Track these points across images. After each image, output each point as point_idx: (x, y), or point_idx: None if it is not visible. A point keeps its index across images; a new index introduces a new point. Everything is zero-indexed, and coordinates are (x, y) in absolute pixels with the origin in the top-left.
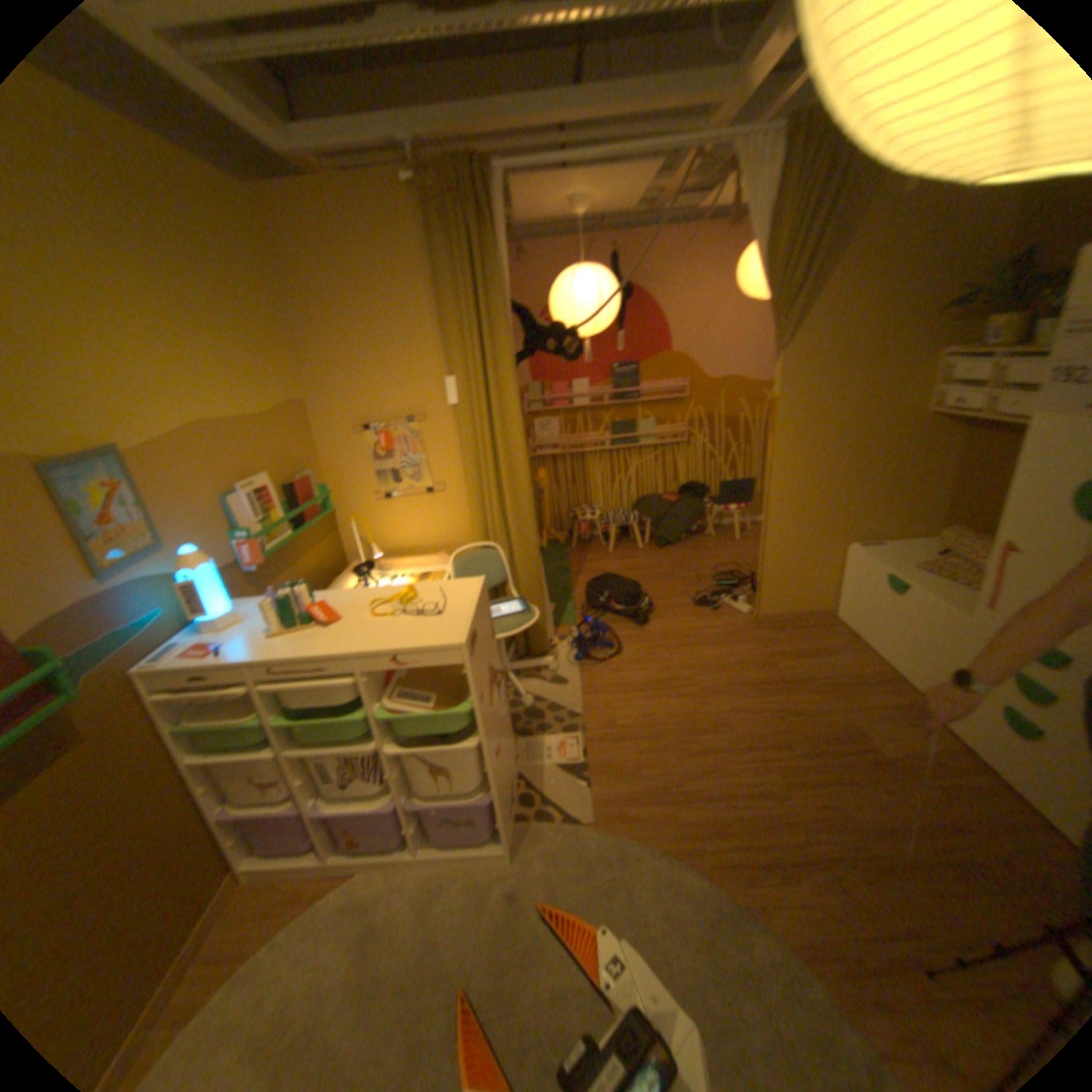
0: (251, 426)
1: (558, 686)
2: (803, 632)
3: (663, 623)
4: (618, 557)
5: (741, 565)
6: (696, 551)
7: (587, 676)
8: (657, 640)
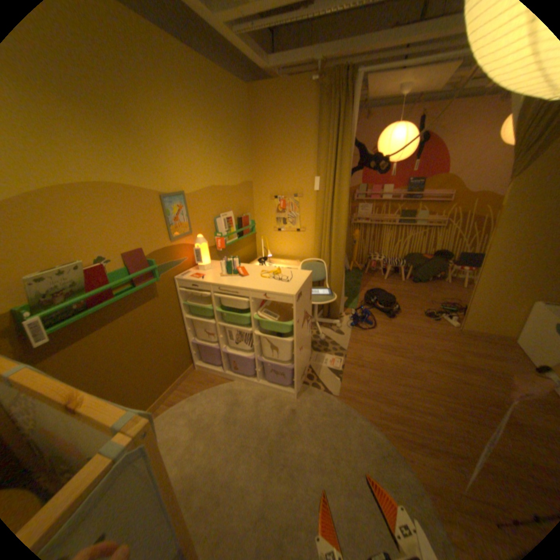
0: (229, 191)
1: (338, 335)
2: (489, 345)
3: (403, 320)
4: (388, 282)
5: (462, 301)
6: (435, 288)
7: (354, 334)
8: (397, 327)
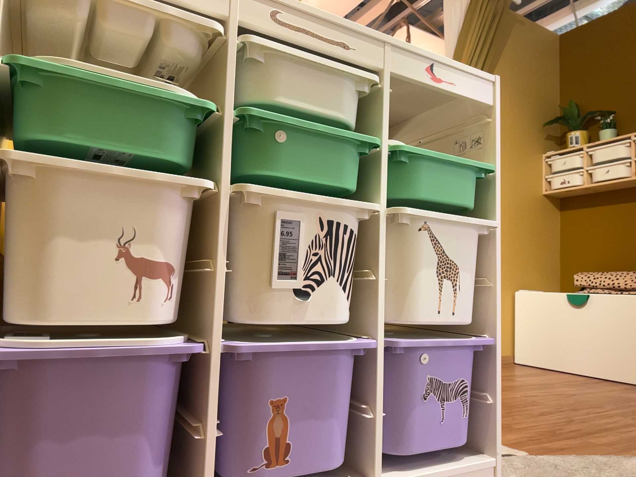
0: None
1: None
2: None
3: None
4: None
5: None
6: None
7: None
8: None
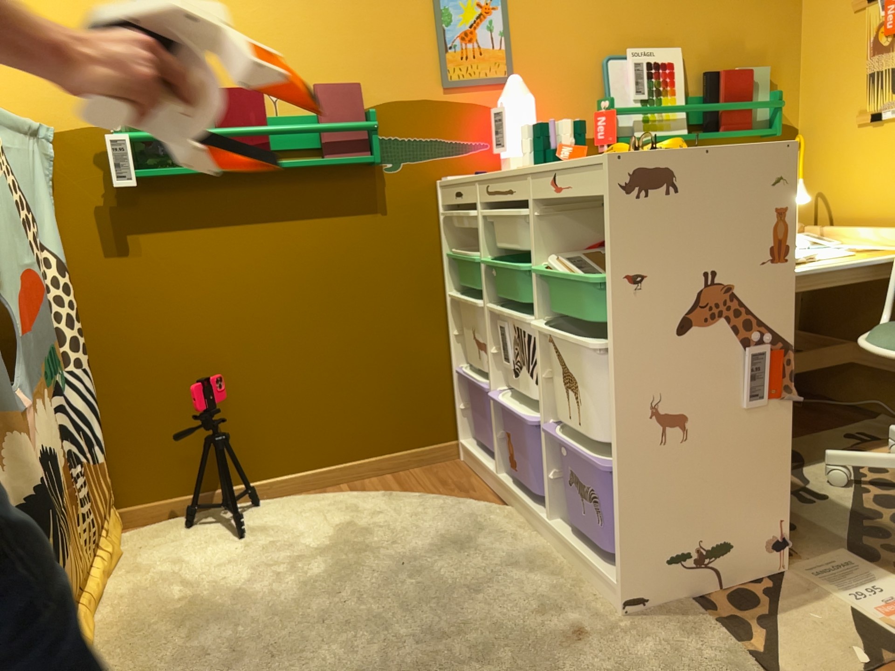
0: None
1: None
2: None
3: None
4: None
5: None
6: None
7: None
8: None
